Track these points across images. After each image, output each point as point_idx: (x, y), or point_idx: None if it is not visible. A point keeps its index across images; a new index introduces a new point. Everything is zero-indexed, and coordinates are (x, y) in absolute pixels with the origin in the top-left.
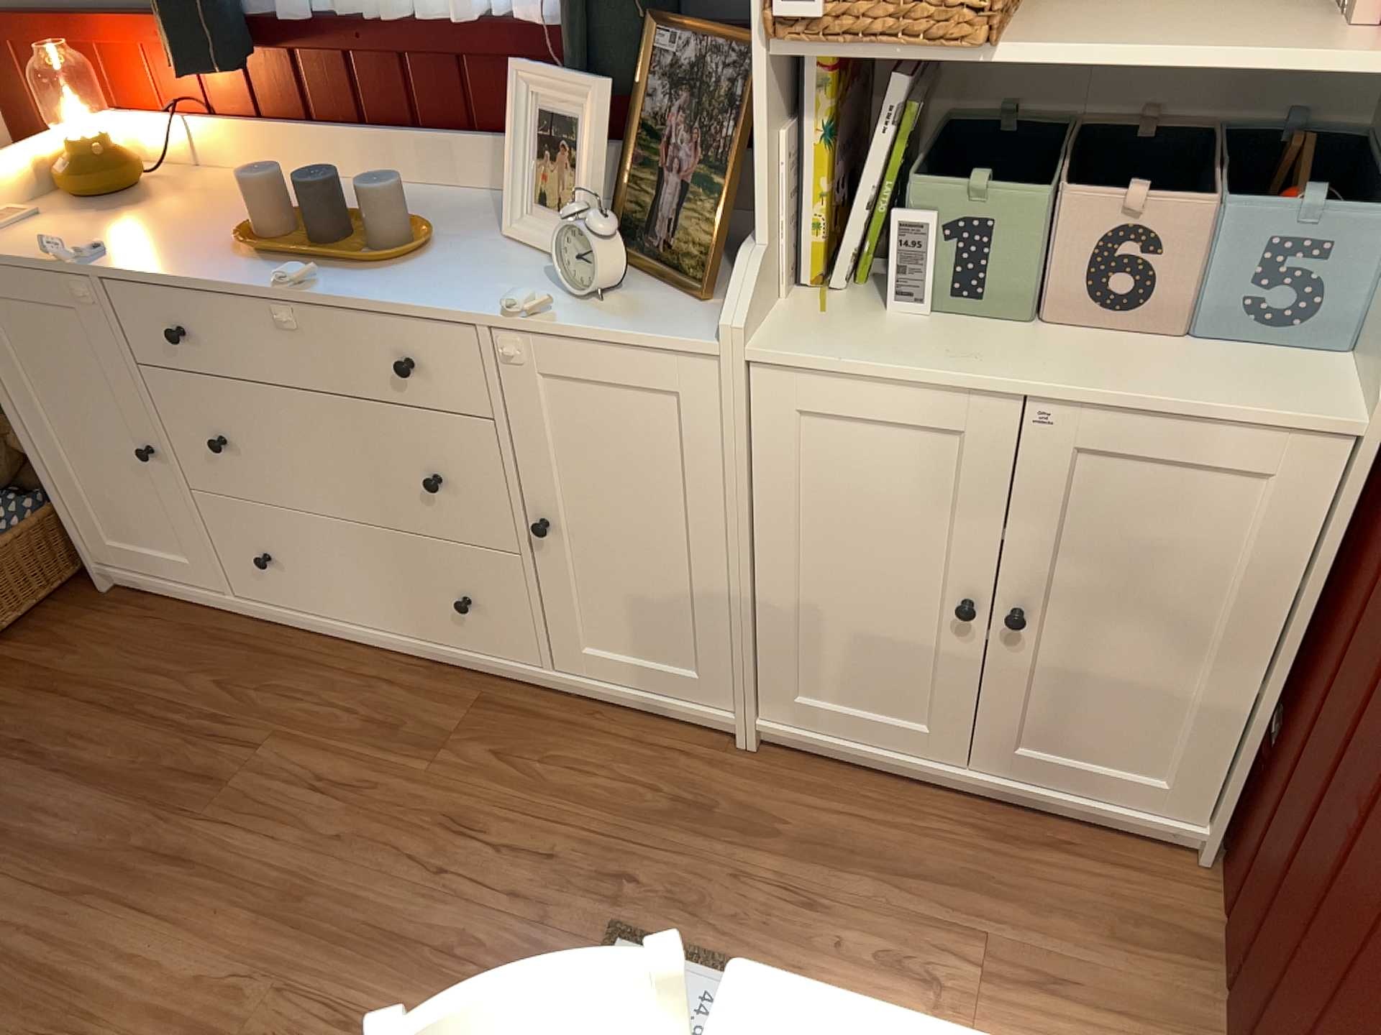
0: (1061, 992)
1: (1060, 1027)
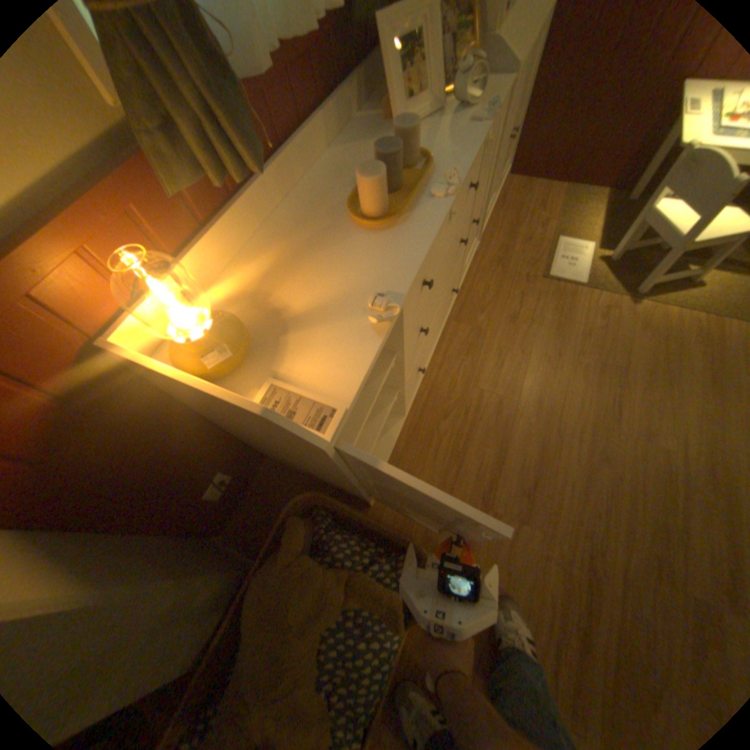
0: (546, 201)
1: (555, 202)
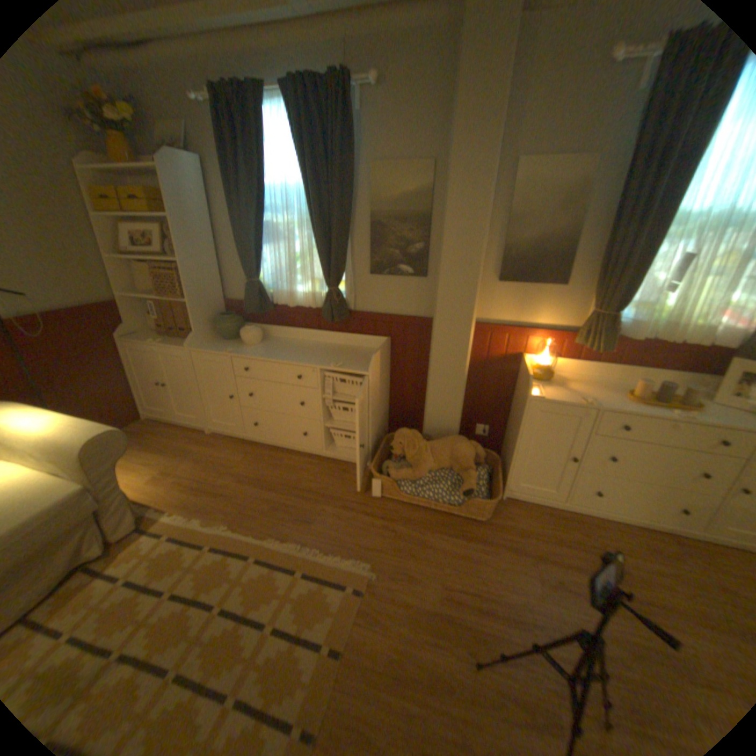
0: None
1: None
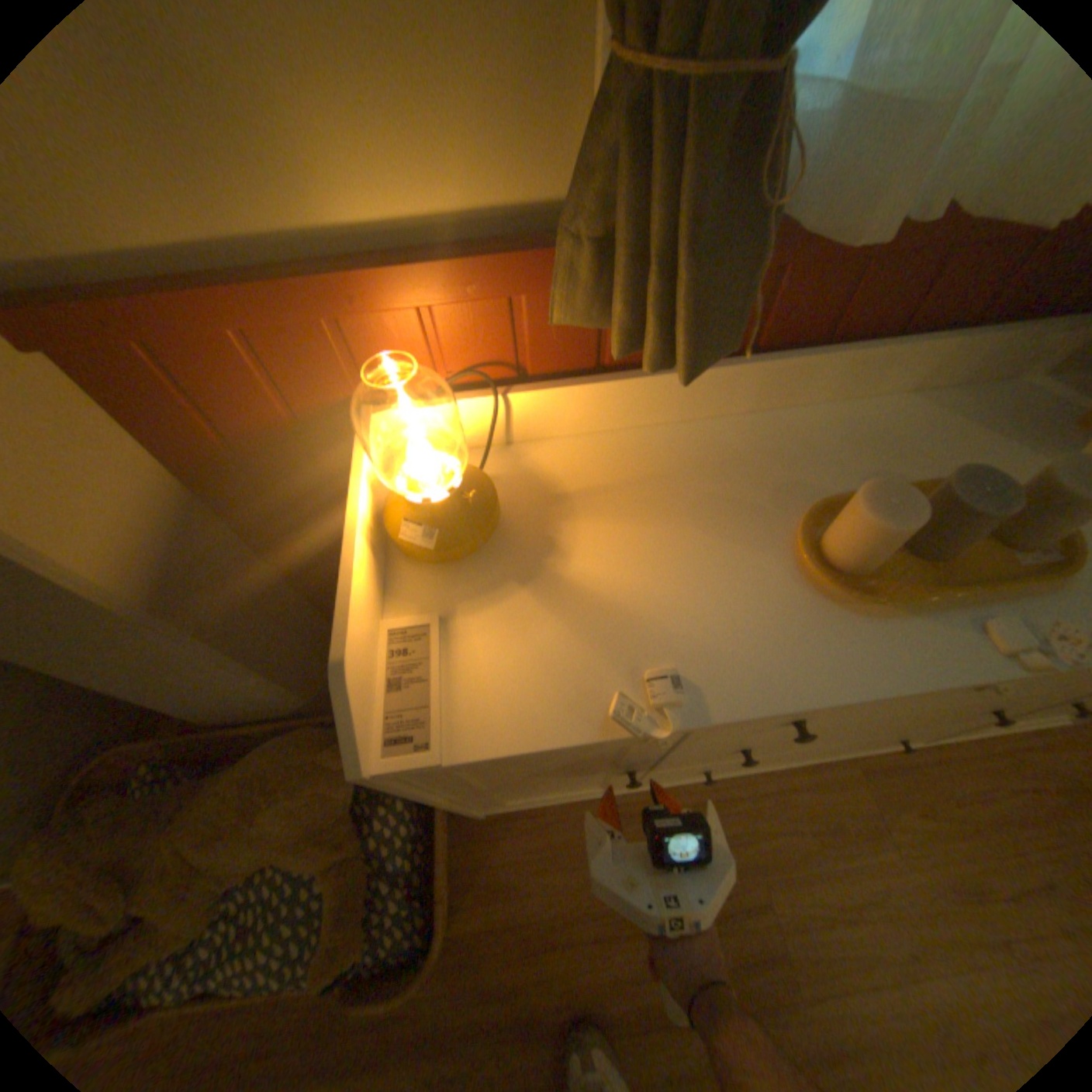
0: None
1: None
